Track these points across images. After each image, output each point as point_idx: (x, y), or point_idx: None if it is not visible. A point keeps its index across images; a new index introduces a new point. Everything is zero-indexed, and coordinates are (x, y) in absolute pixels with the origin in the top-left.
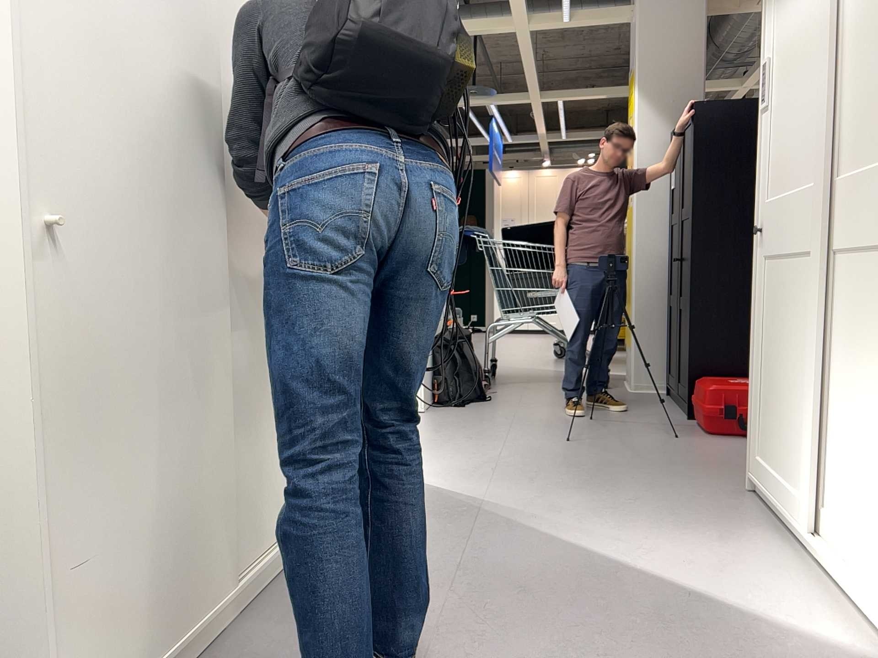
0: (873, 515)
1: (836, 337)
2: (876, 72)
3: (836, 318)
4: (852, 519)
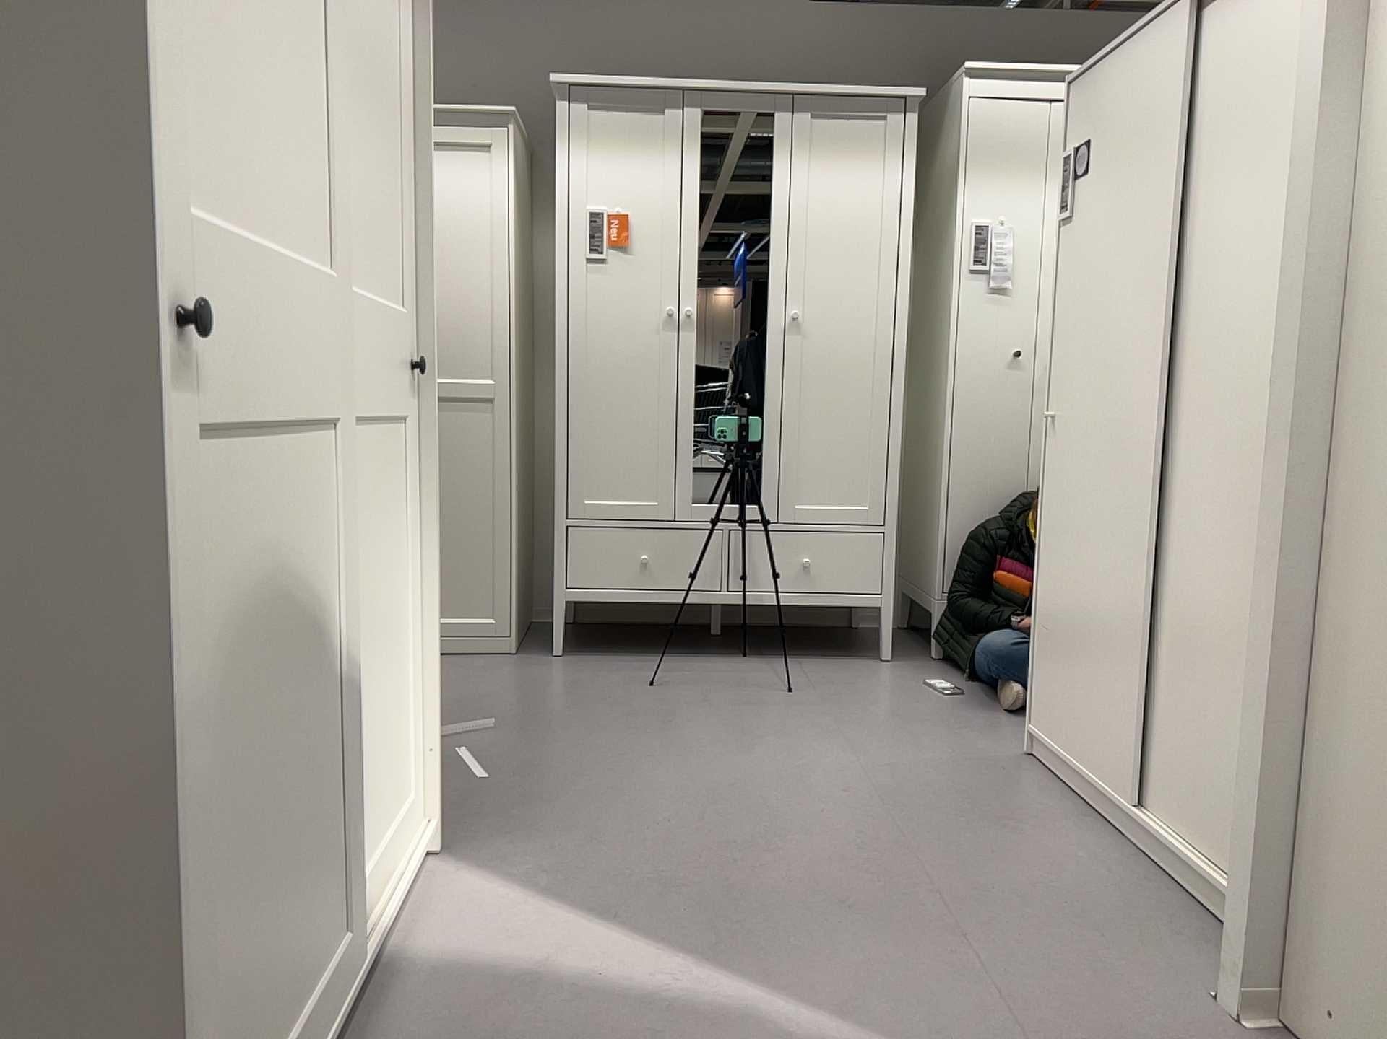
0: (391, 778)
1: (341, 584)
2: (364, 159)
3: (340, 550)
4: (375, 832)
